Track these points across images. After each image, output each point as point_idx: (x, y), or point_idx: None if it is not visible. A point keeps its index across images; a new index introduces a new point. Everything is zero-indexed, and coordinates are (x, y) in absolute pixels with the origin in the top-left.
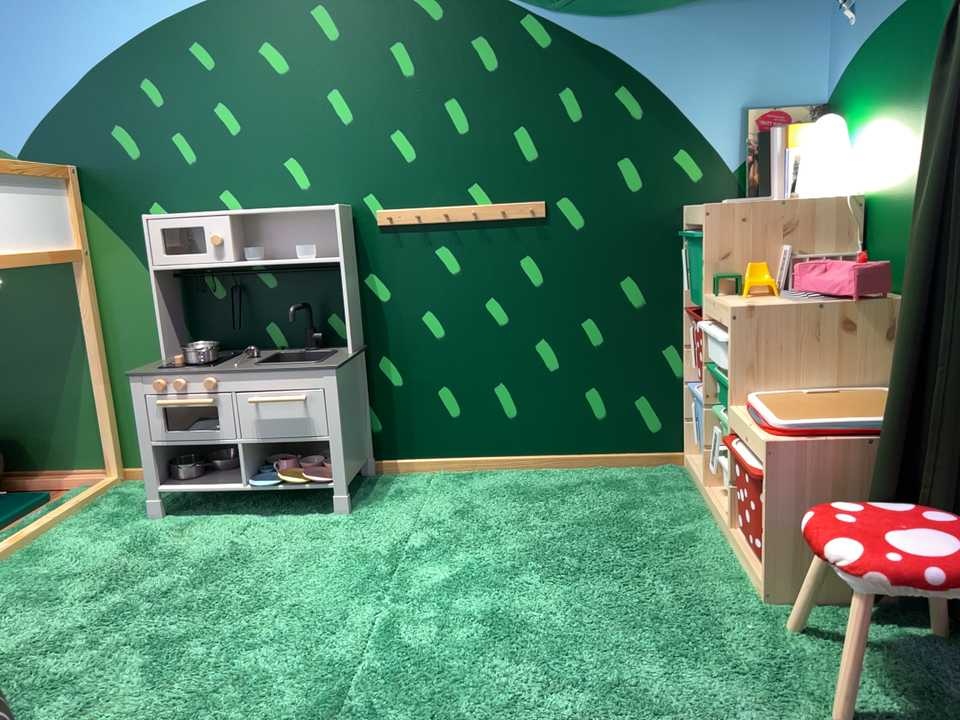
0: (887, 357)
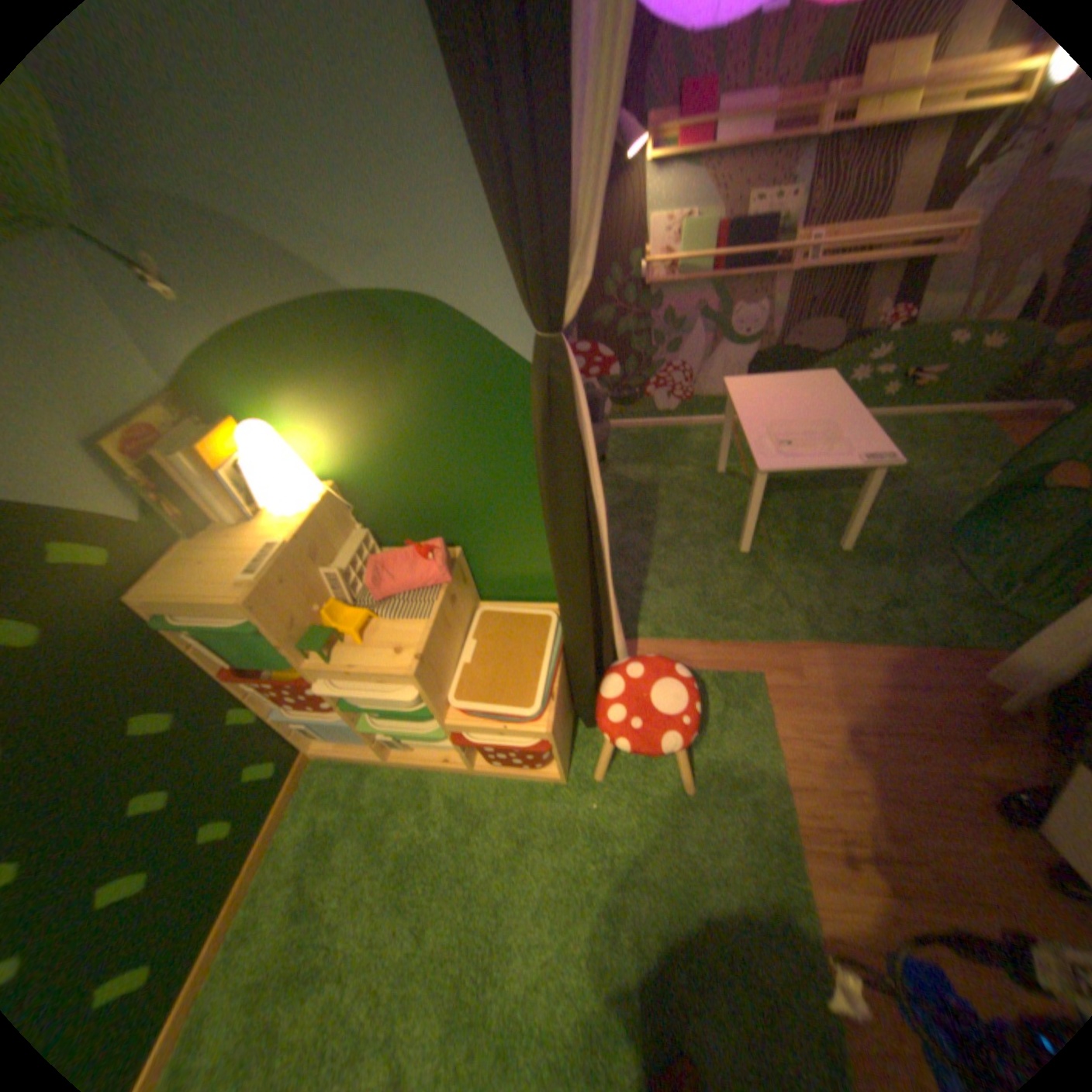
0: (470, 592)
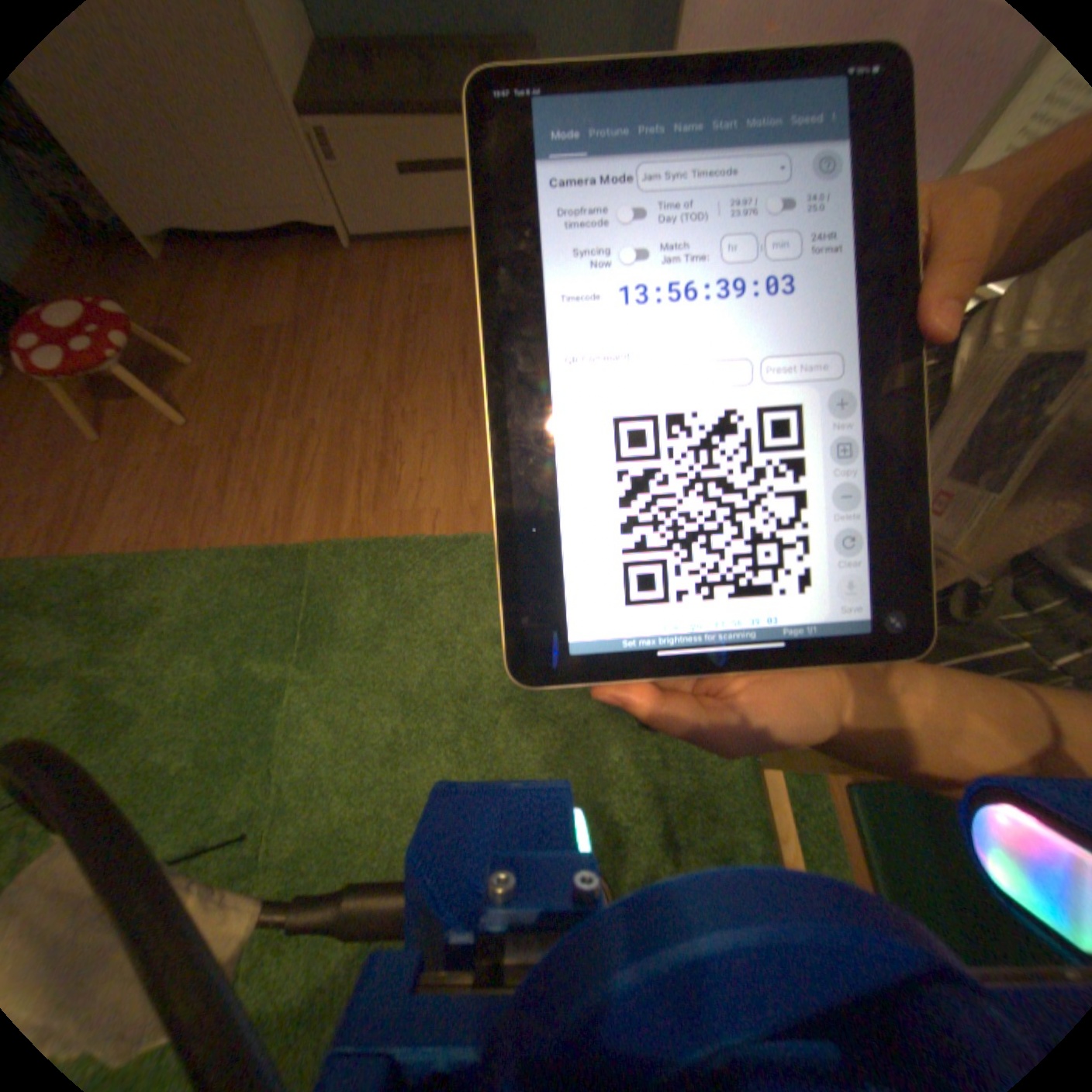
0: None
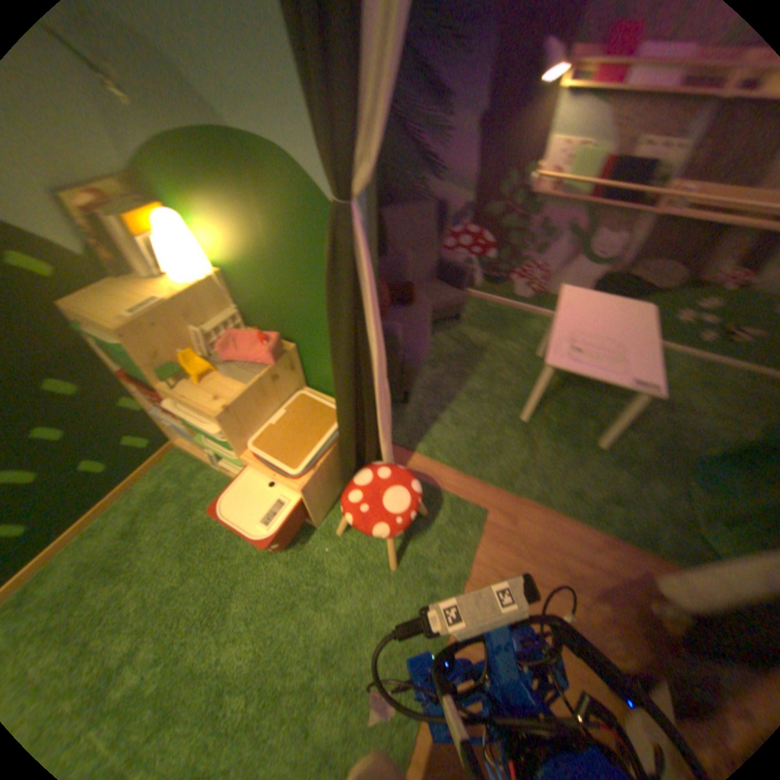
0: (294, 378)
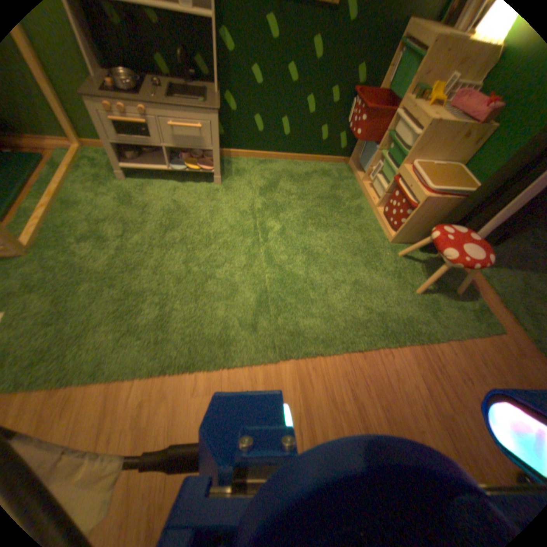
0: (467, 150)
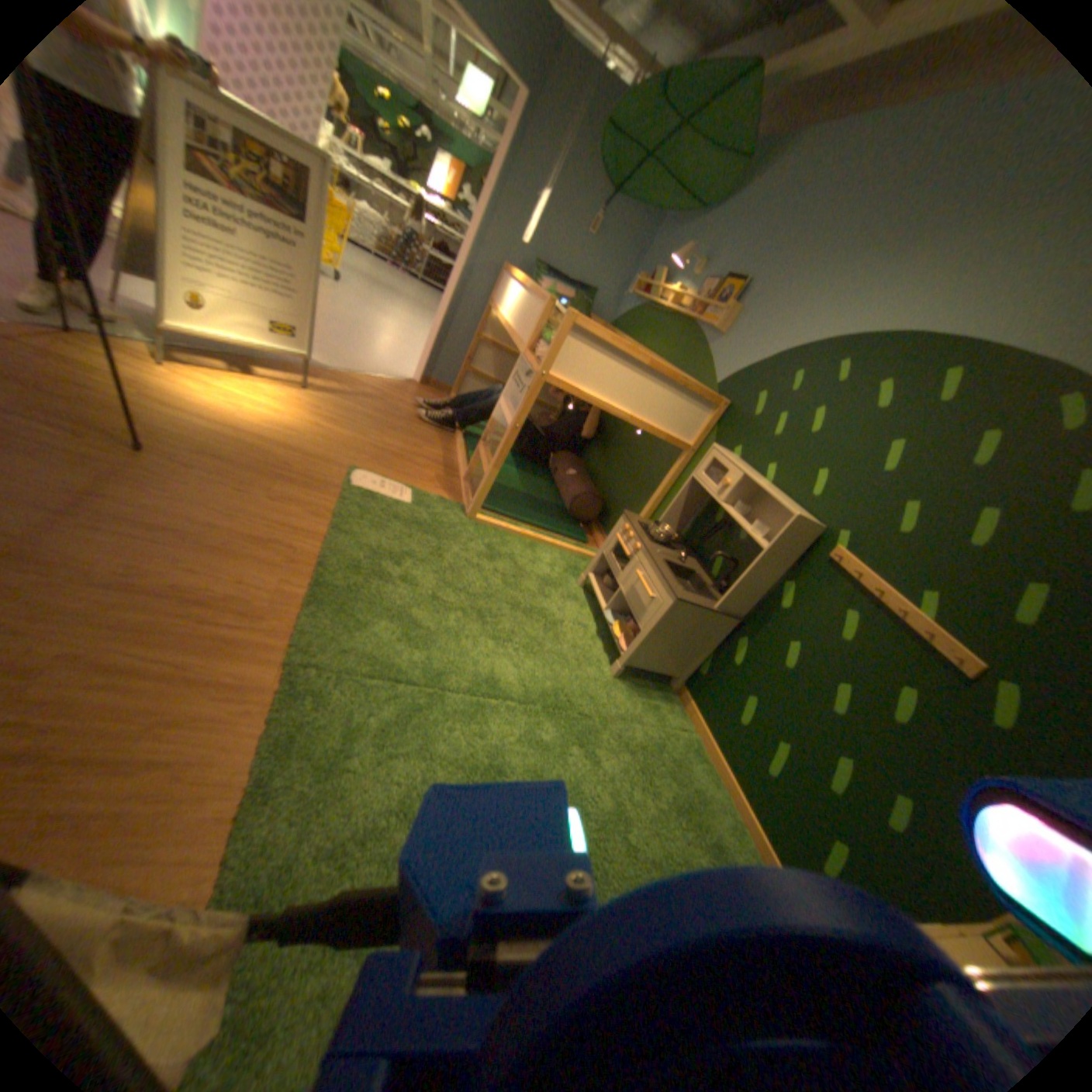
0: None
